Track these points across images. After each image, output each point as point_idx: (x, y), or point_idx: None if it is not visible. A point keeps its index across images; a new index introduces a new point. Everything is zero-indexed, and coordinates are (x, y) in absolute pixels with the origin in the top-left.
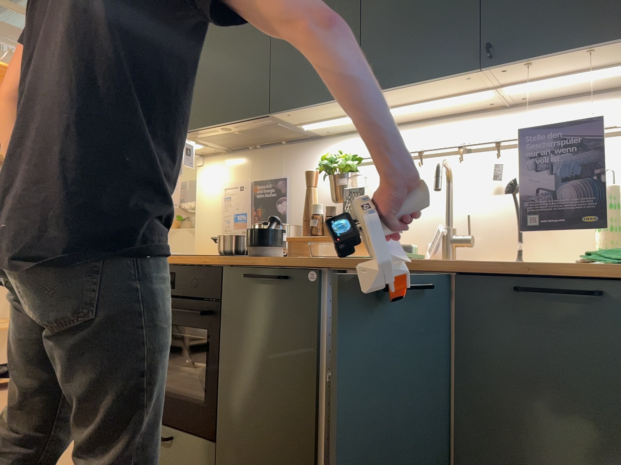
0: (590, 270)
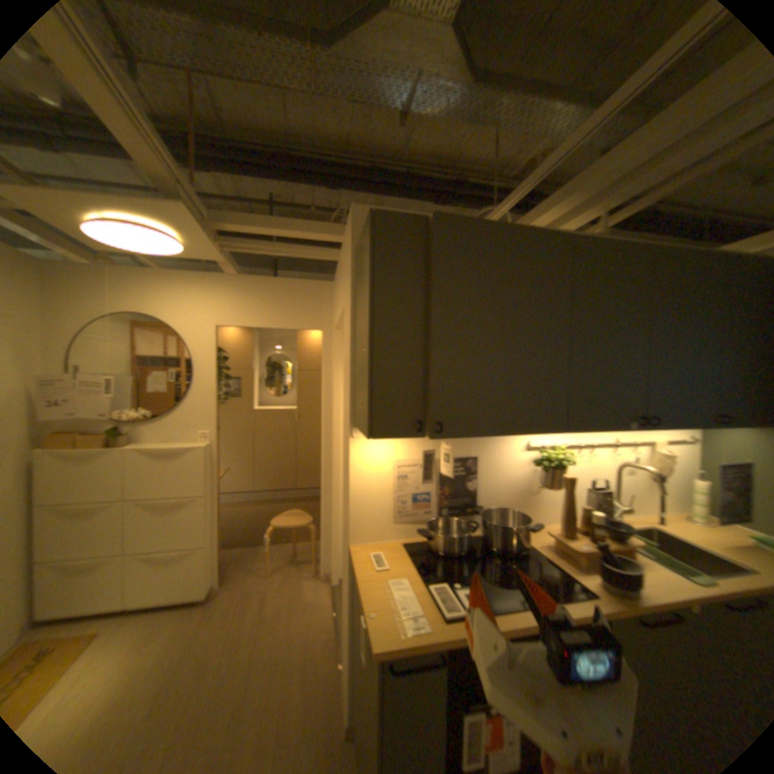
0: None
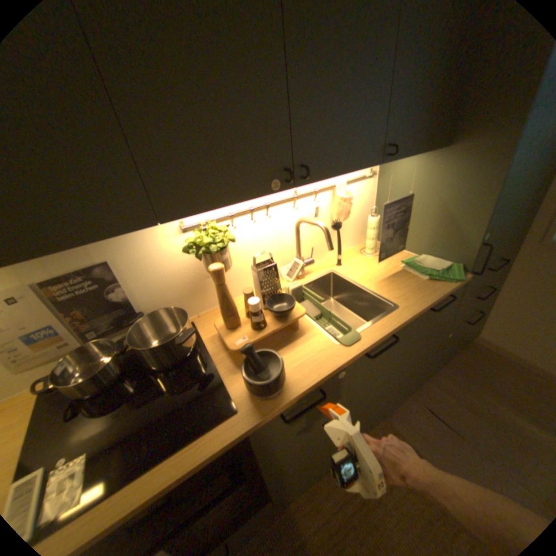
0: (454, 290)
